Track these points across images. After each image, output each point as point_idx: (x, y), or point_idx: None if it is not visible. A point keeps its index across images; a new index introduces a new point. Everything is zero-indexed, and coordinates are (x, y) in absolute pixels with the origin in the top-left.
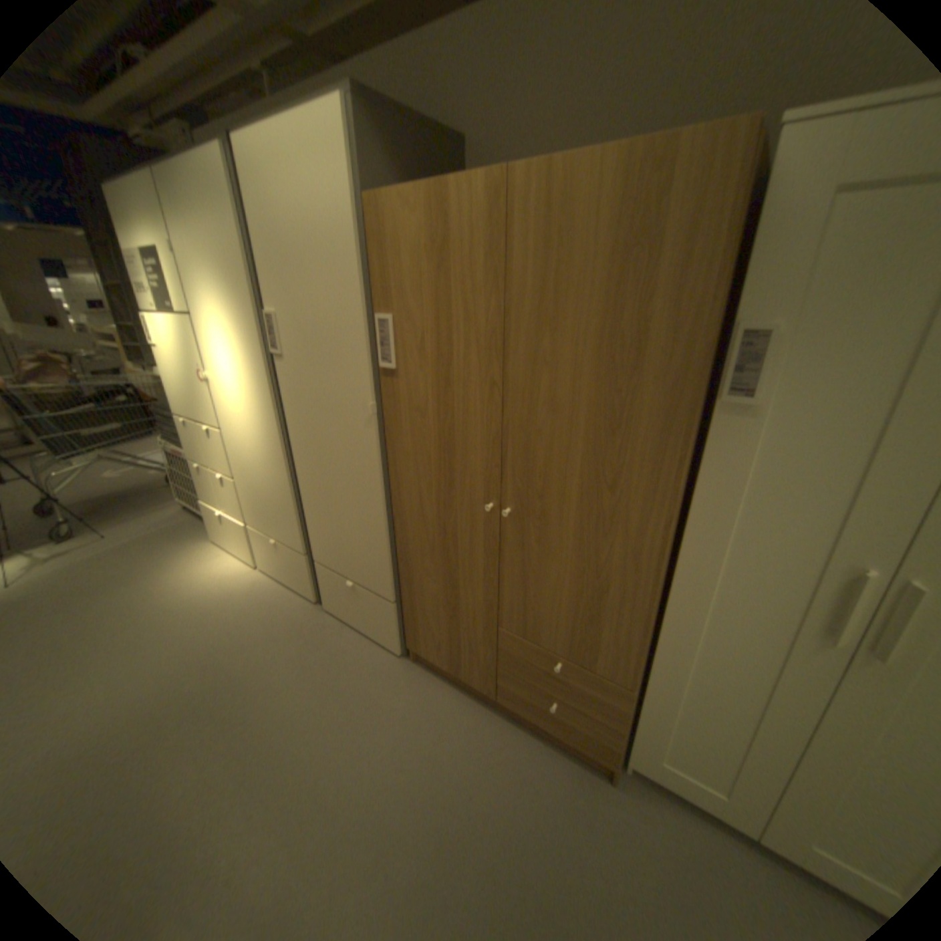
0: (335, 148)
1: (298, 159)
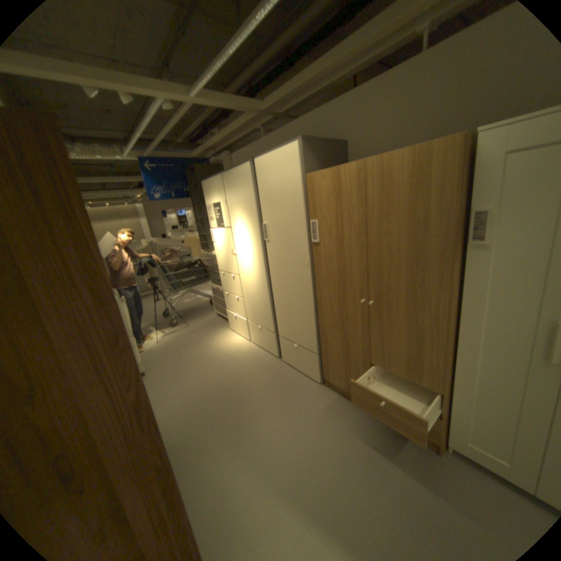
0: (295, 161)
1: (280, 166)
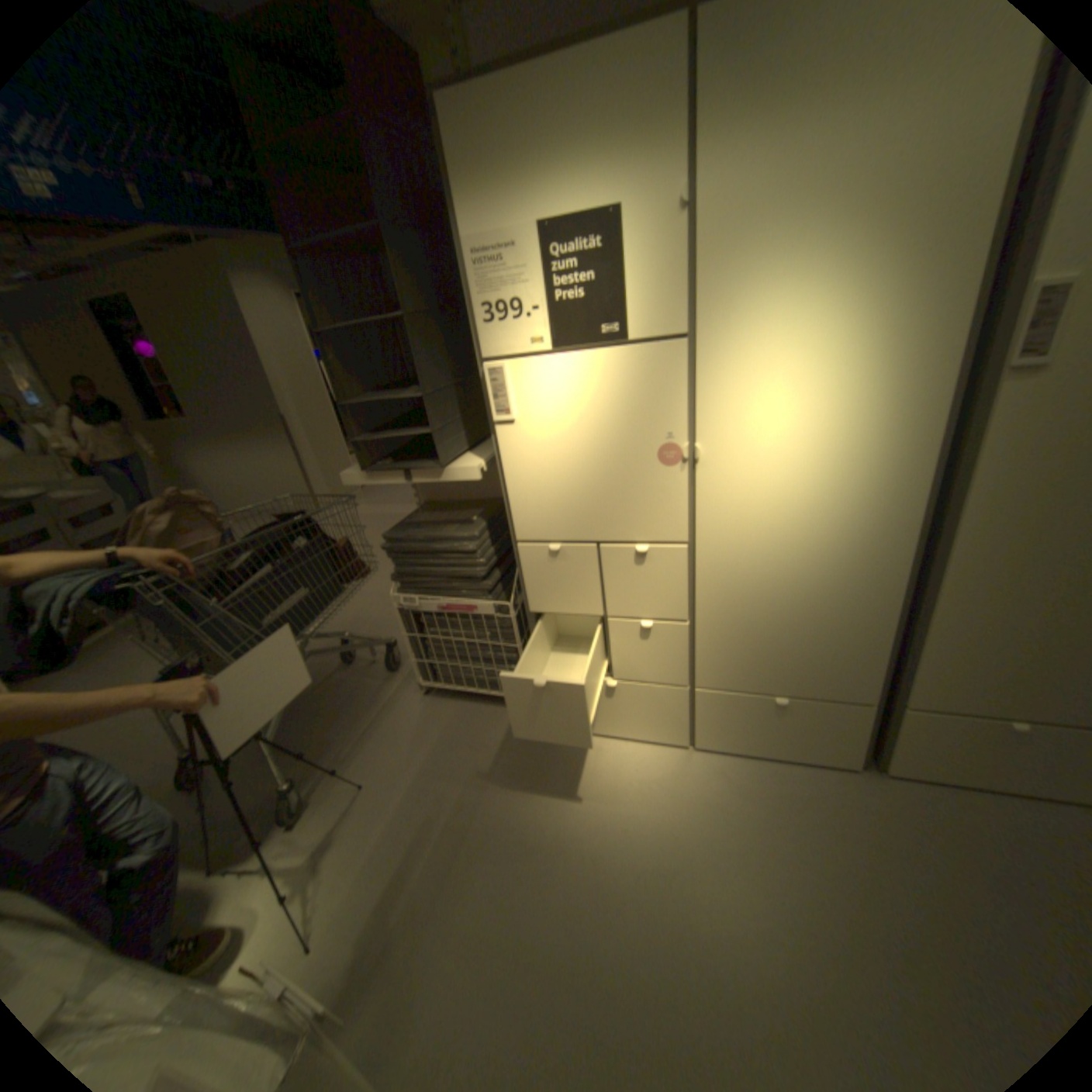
0: None
1: None
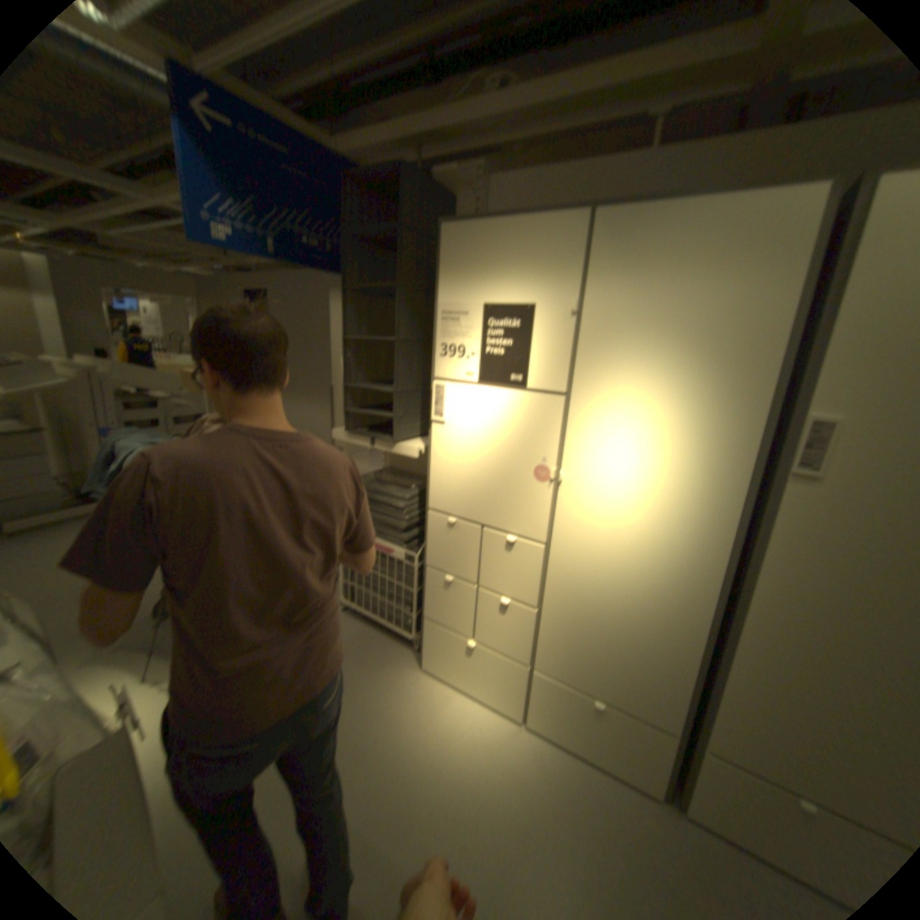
0: None
1: None
